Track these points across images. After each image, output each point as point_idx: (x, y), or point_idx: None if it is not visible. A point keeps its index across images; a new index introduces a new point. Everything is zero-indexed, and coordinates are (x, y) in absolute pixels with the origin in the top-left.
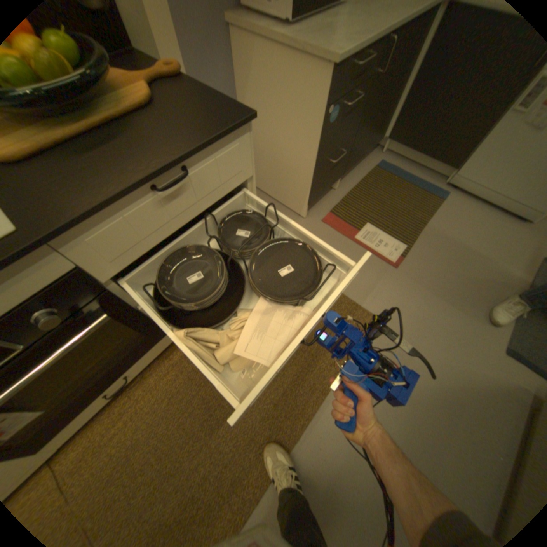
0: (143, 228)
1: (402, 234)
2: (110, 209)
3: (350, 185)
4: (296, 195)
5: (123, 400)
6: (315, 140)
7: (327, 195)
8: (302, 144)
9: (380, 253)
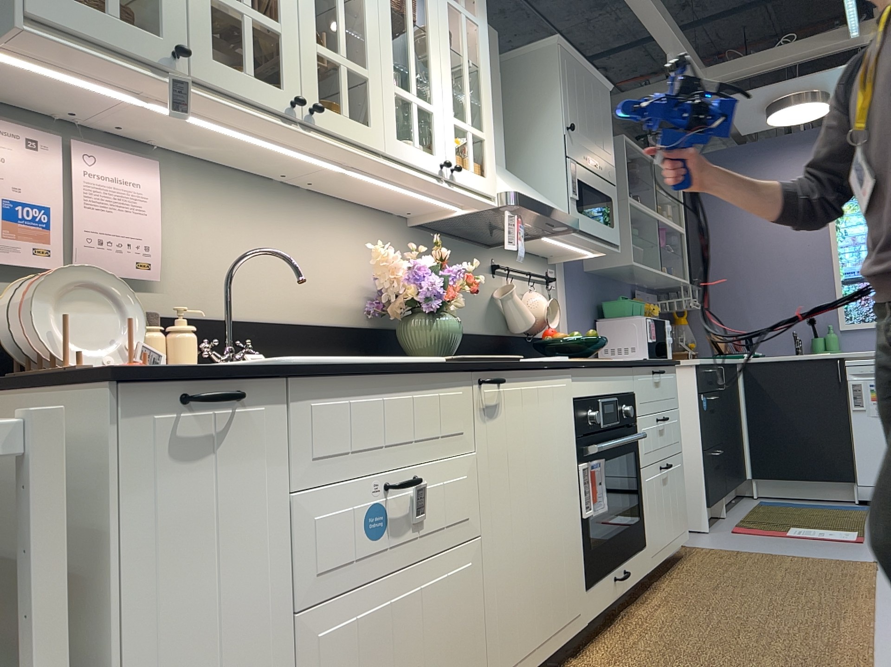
0: (650, 395)
1: (843, 527)
2: (646, 371)
3: (741, 514)
4: (690, 500)
5: (622, 626)
6: (697, 425)
7: (720, 520)
8: (684, 434)
9: (831, 537)
